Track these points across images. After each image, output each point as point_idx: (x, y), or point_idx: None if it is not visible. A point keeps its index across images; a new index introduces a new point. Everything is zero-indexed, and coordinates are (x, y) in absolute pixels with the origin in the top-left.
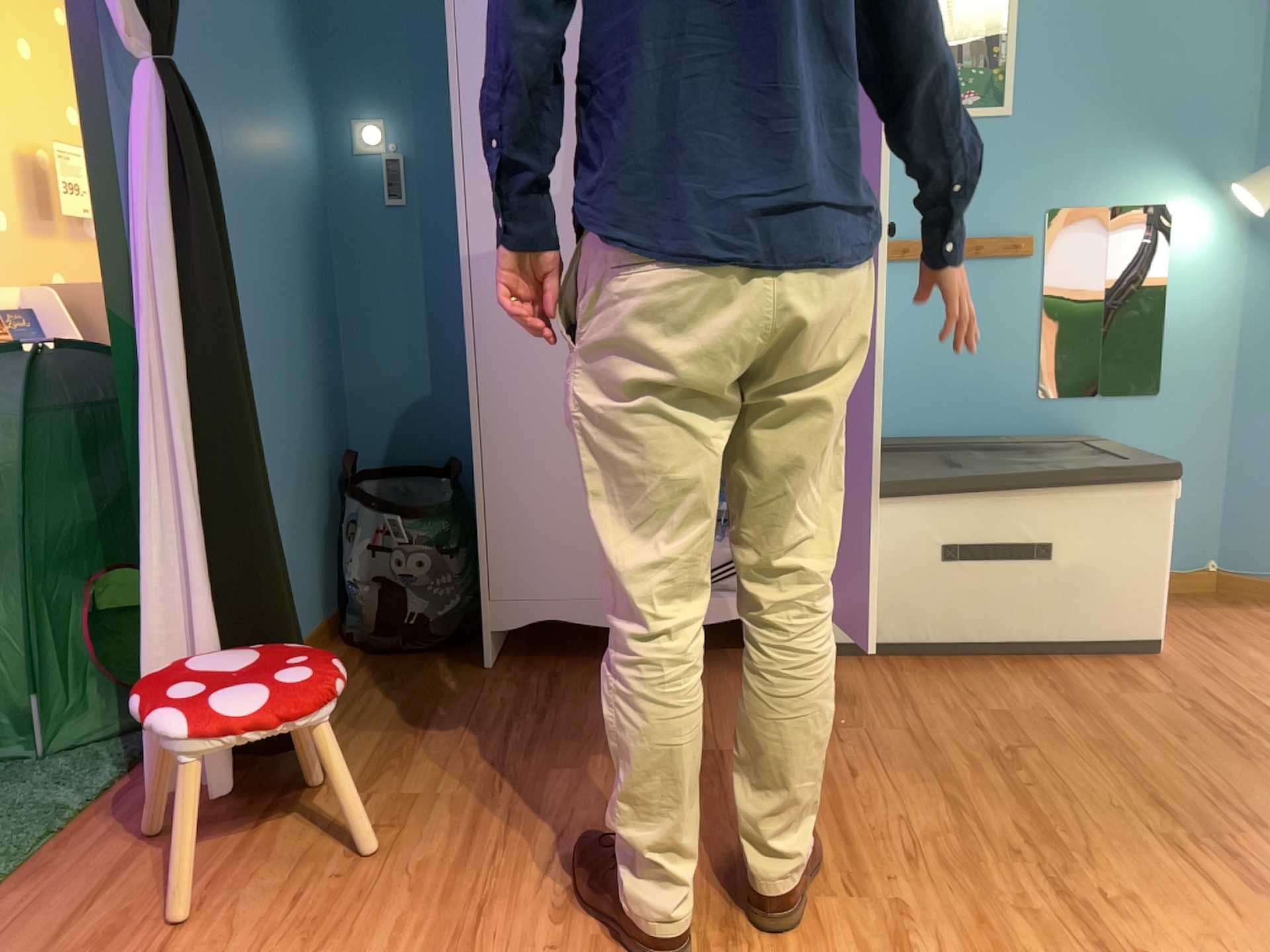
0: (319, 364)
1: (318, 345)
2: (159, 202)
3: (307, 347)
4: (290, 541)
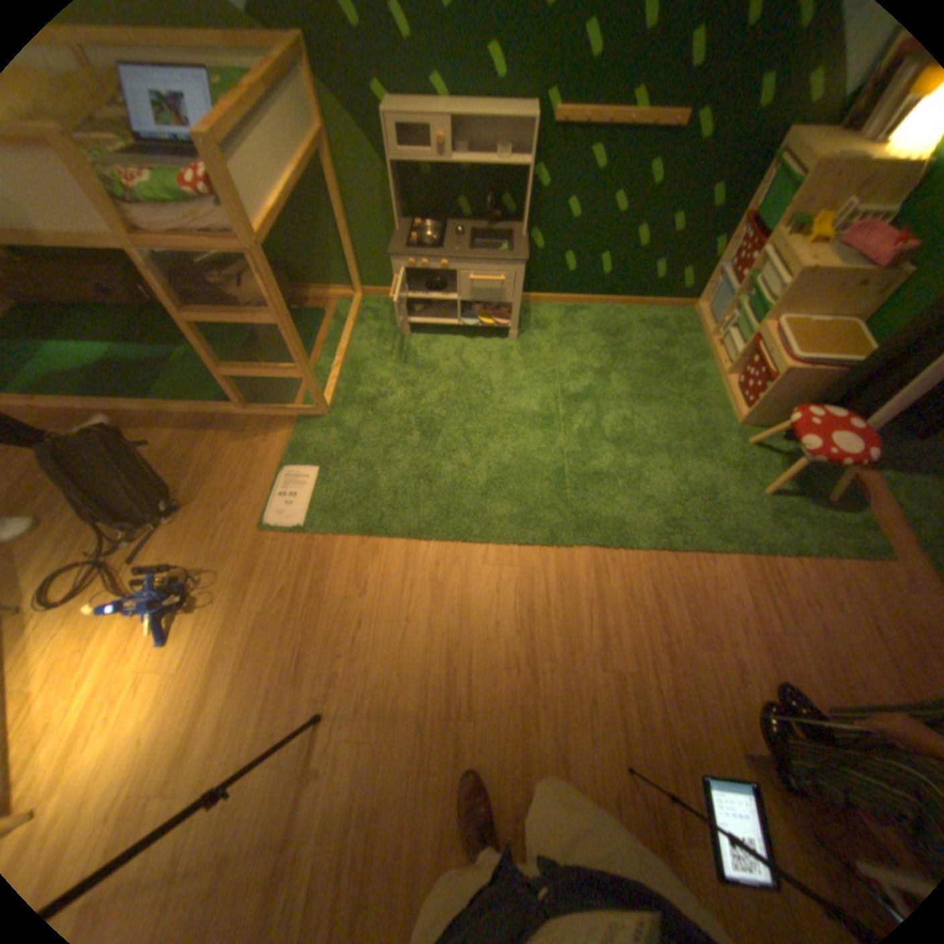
0: None
1: None
2: None
3: None
4: None
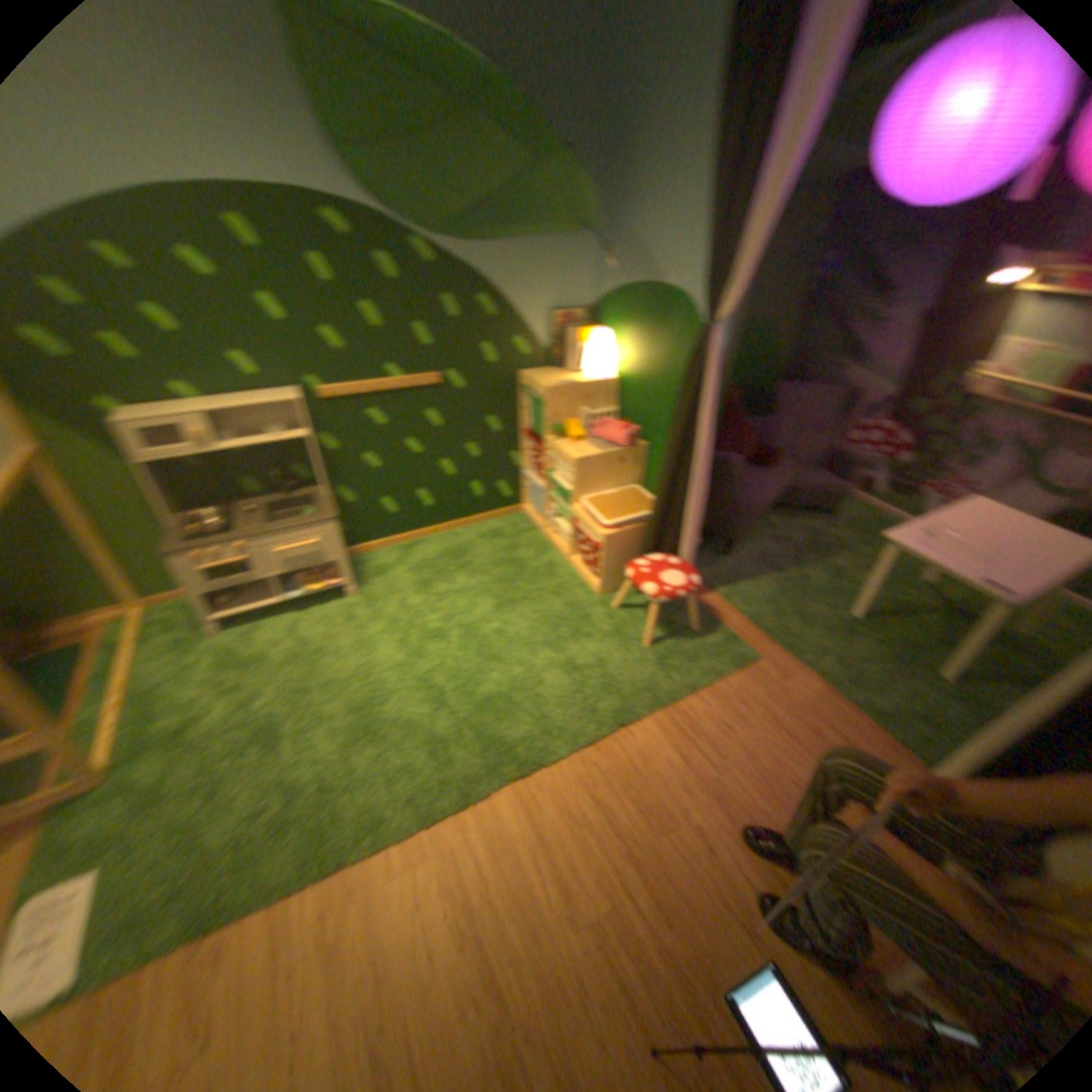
0: None
1: None
2: None
3: None
4: None
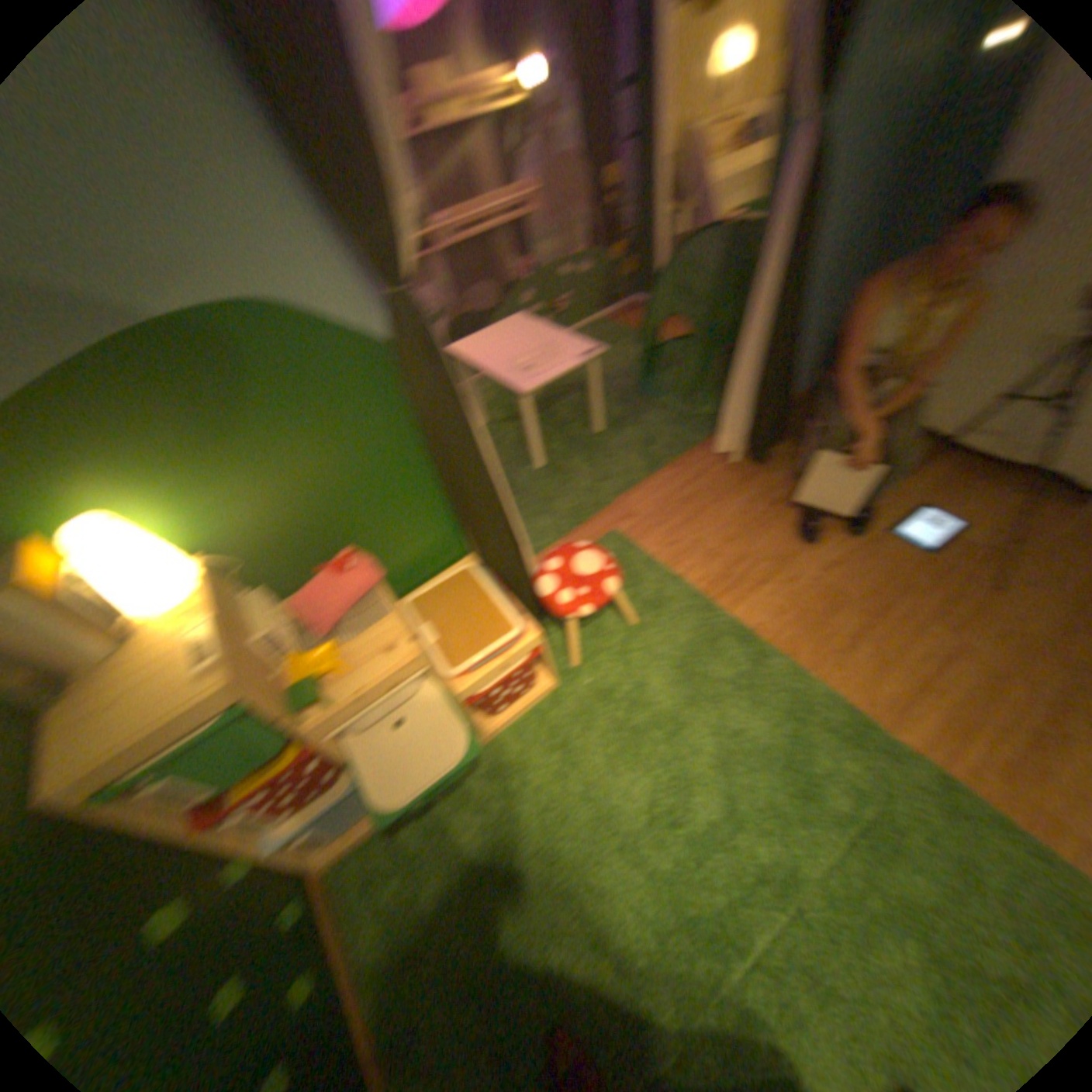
0: (874, 238)
1: (878, 225)
2: (797, 191)
3: (869, 230)
4: (814, 346)
